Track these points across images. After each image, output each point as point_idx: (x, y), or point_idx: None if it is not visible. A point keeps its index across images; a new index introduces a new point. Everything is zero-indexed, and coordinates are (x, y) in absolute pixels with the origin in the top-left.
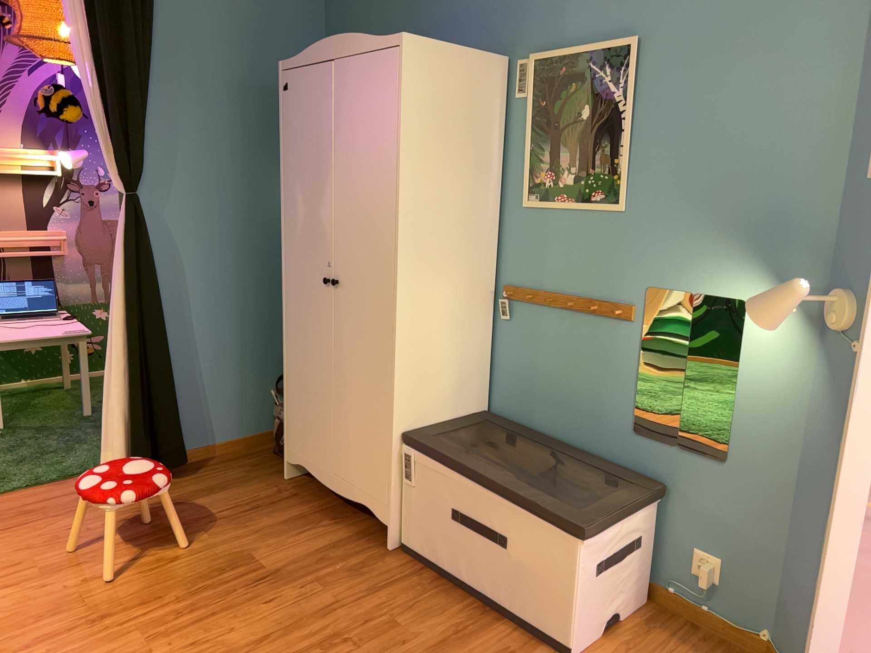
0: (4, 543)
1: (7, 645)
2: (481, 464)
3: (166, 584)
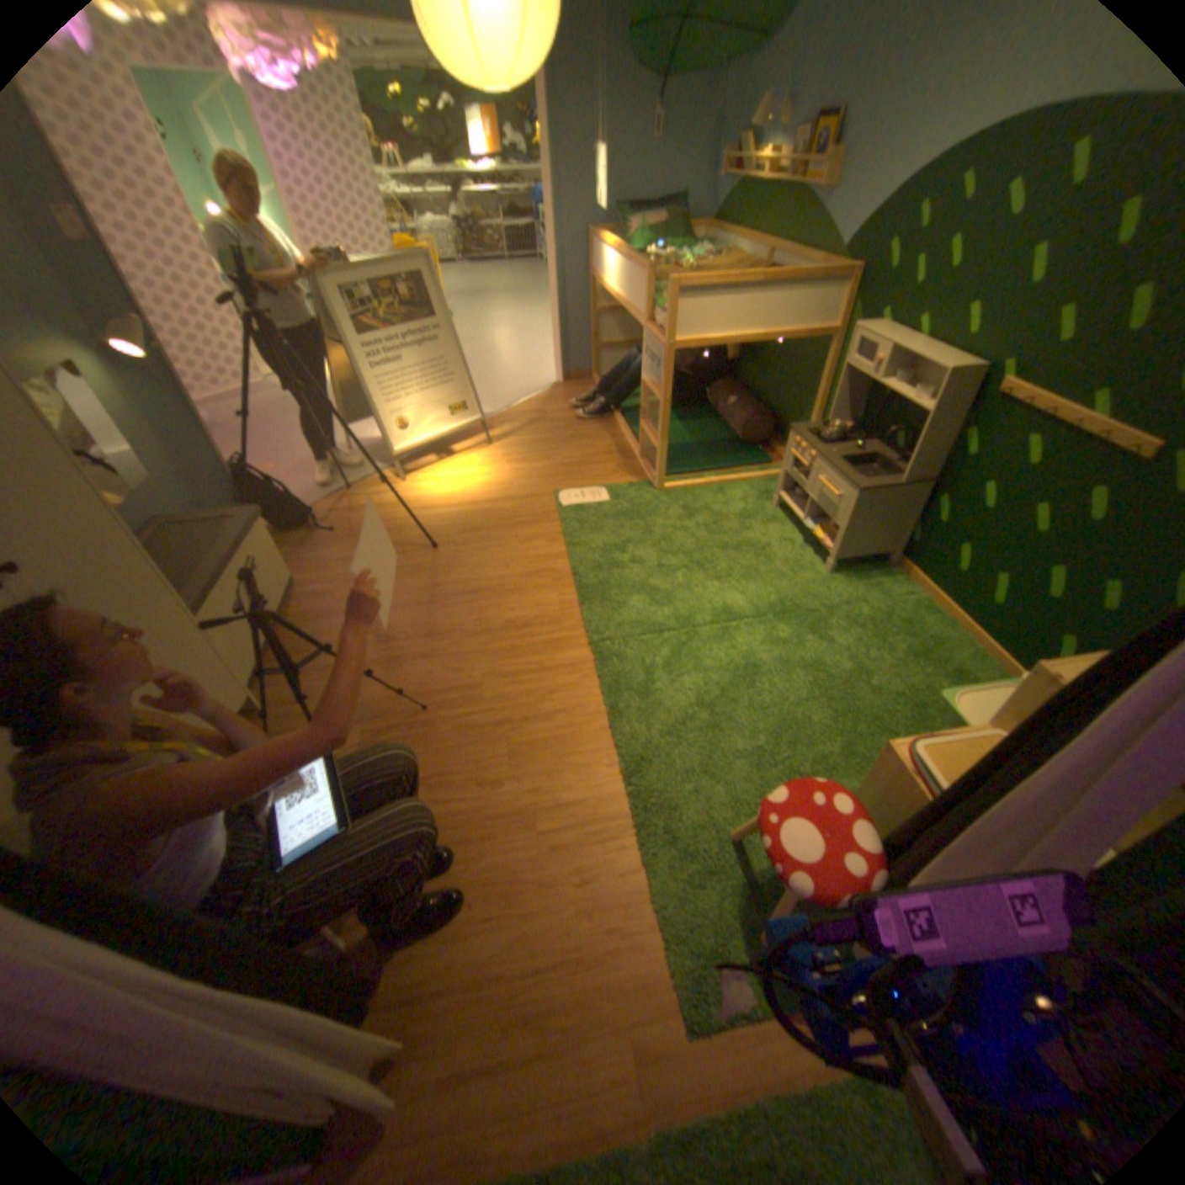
0: (557, 914)
1: (561, 722)
2: (203, 567)
3: (436, 747)
